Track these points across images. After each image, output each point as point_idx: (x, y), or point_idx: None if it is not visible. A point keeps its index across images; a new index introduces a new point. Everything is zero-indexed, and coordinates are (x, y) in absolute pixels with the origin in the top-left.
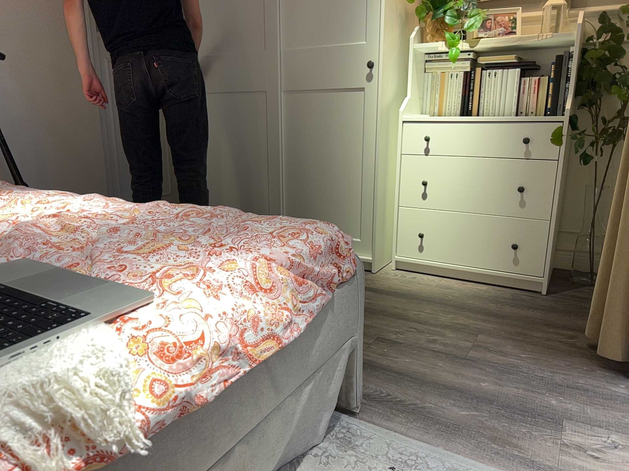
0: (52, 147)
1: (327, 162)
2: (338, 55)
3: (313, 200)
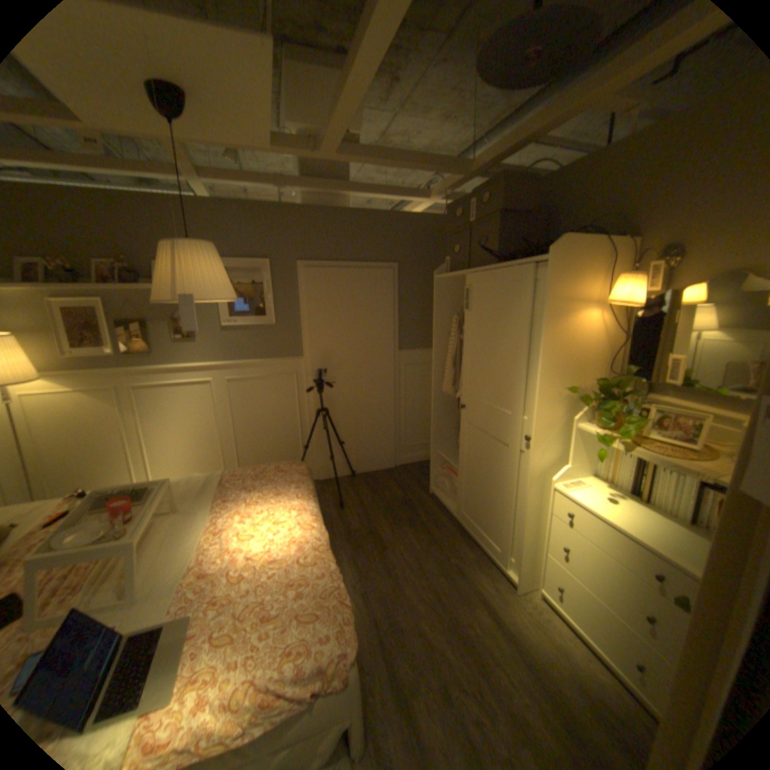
0: (362, 418)
1: (498, 490)
2: (509, 418)
3: (488, 510)
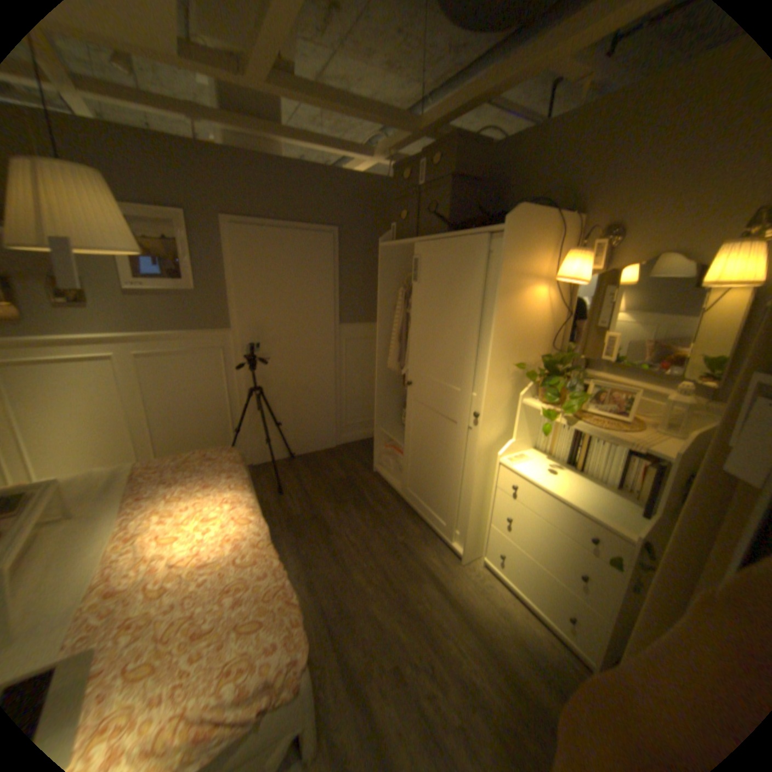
0: (302, 396)
1: (446, 465)
2: (459, 394)
3: (435, 485)
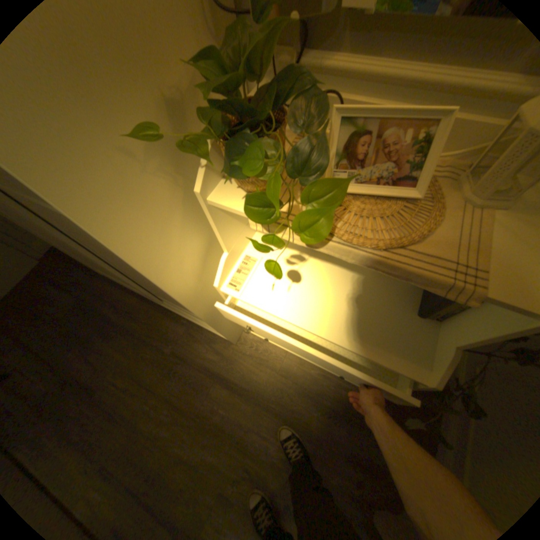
0: None
1: None
2: None
3: None
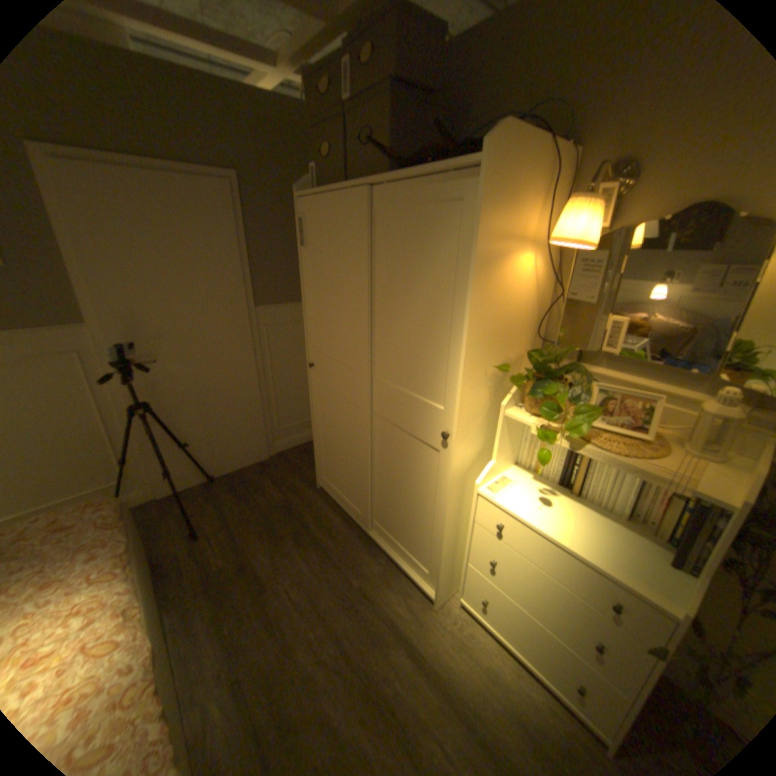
0: (213, 405)
1: (405, 492)
2: (418, 406)
3: (393, 513)
